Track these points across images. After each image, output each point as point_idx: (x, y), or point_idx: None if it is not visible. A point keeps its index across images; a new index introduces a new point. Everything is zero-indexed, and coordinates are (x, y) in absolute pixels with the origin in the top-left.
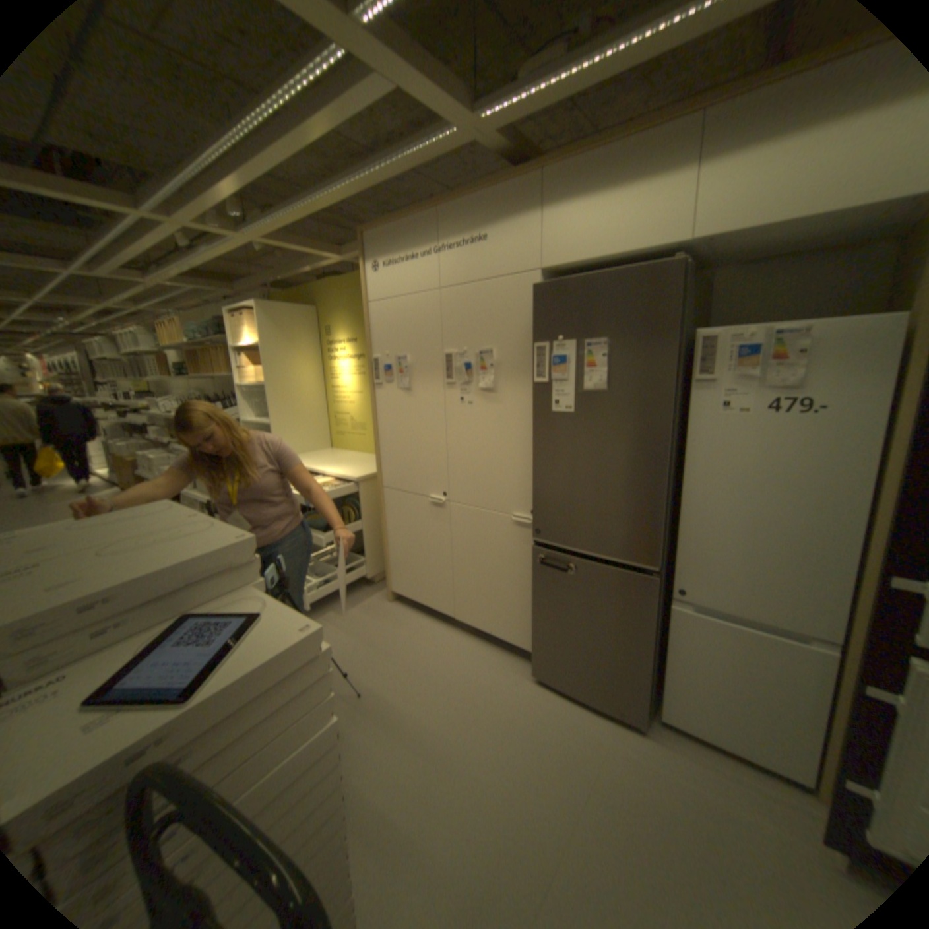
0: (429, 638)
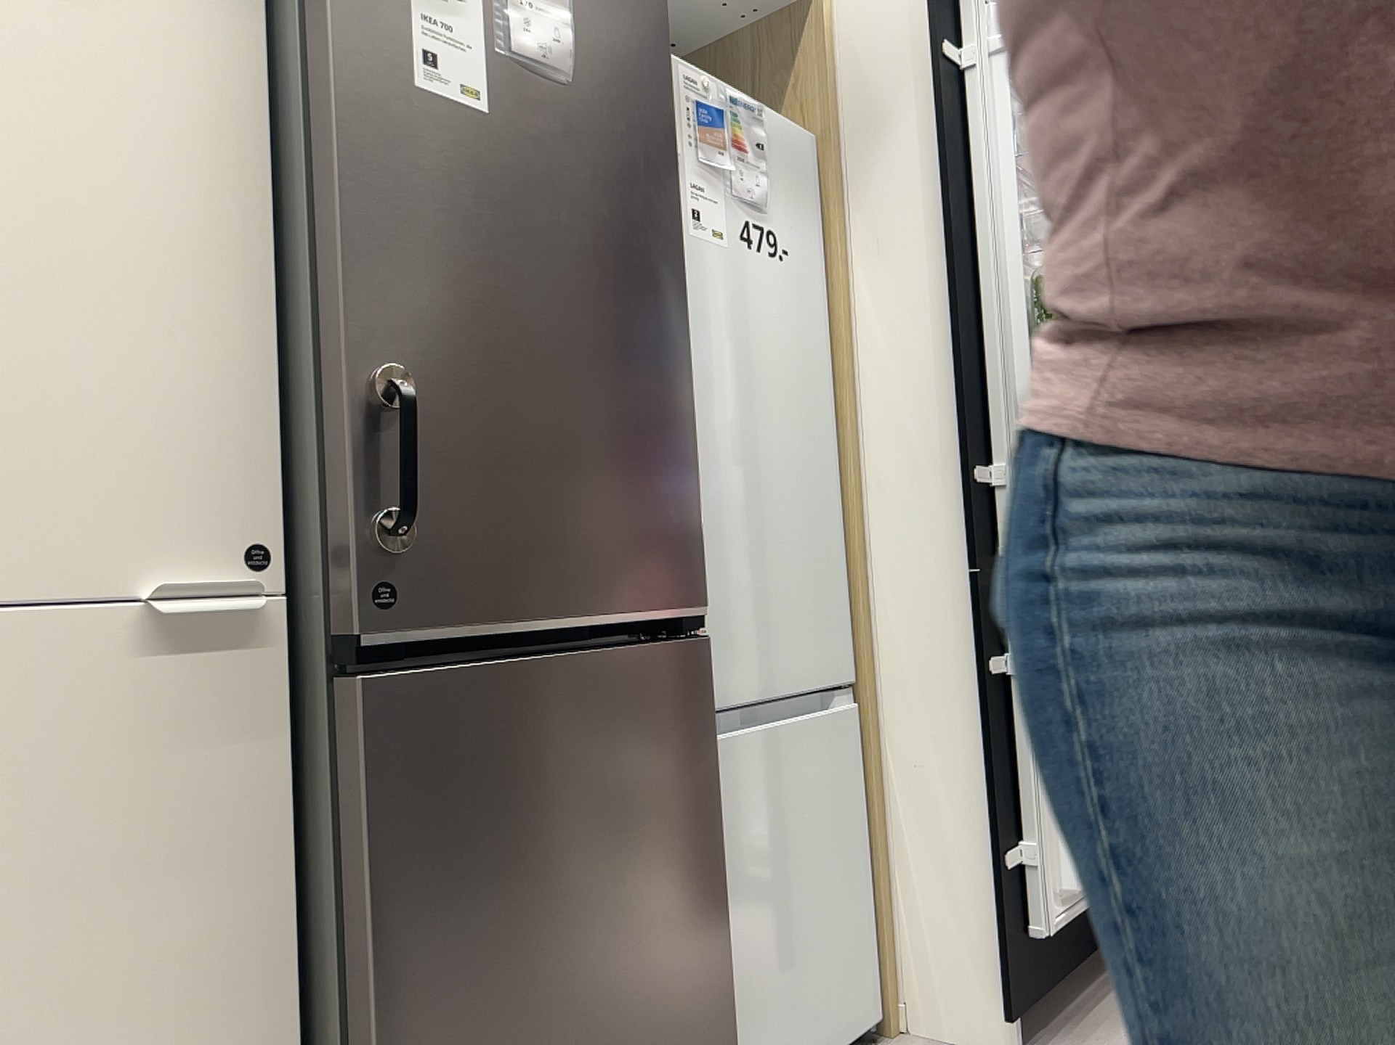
0: None
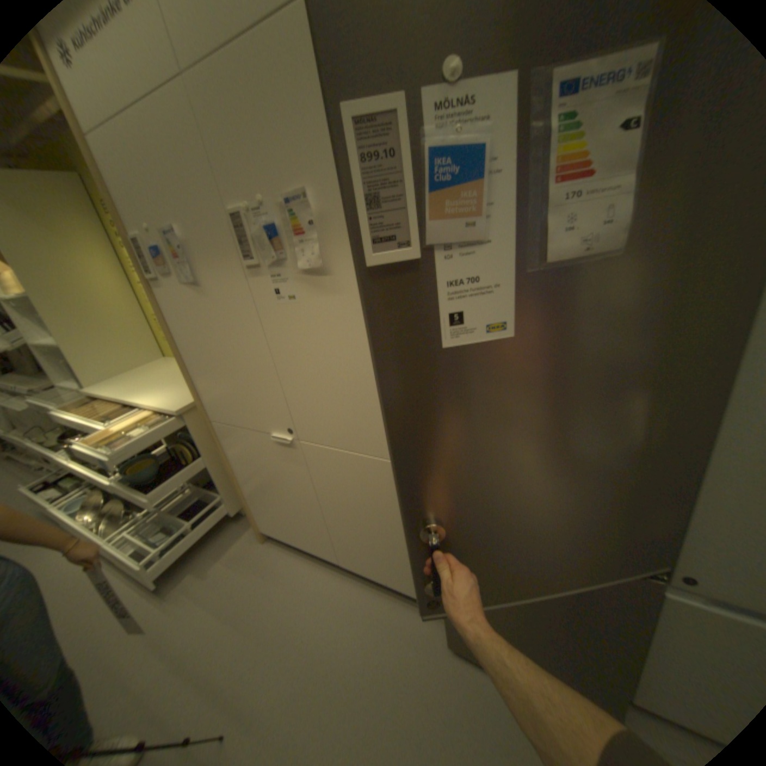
0: (311, 596)
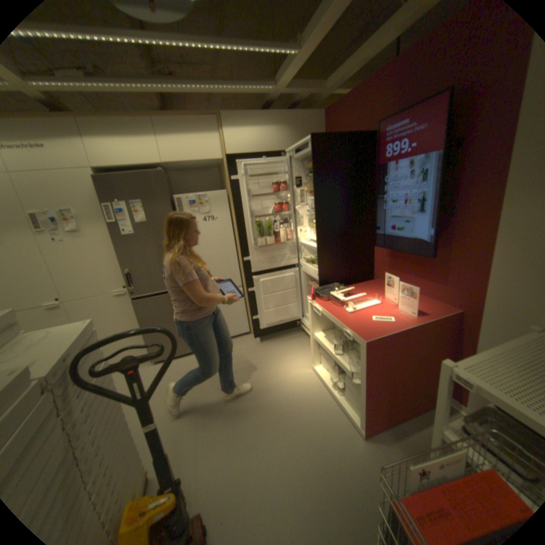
0: None
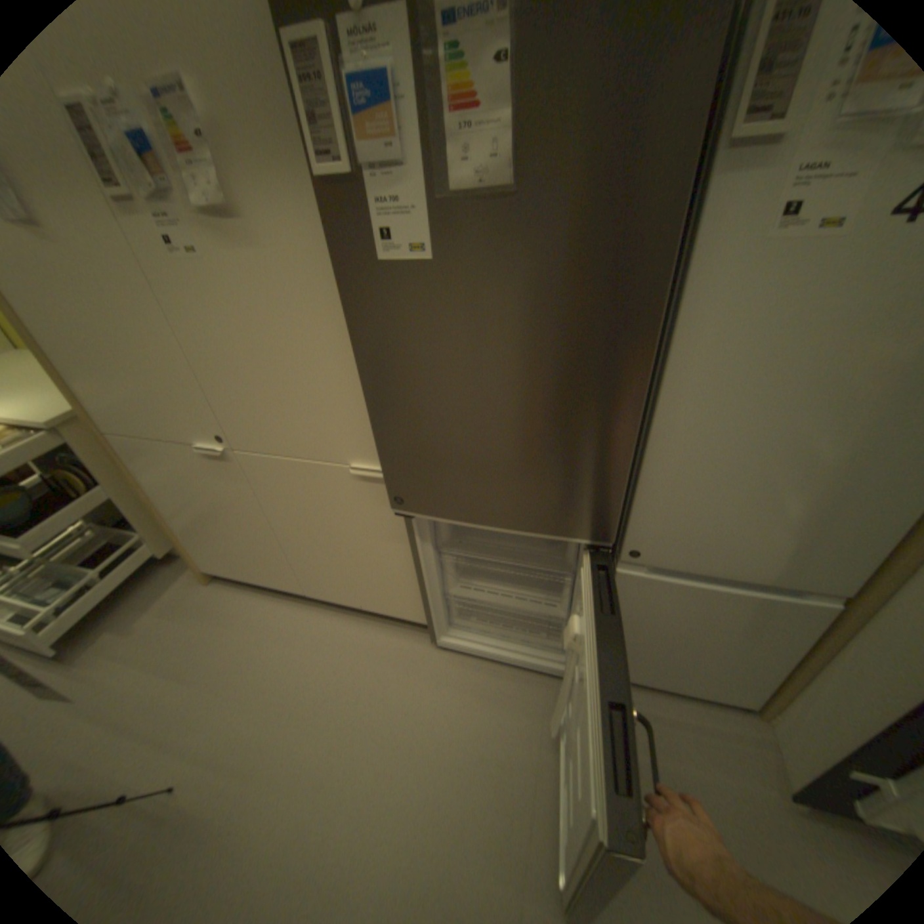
0: (272, 633)
